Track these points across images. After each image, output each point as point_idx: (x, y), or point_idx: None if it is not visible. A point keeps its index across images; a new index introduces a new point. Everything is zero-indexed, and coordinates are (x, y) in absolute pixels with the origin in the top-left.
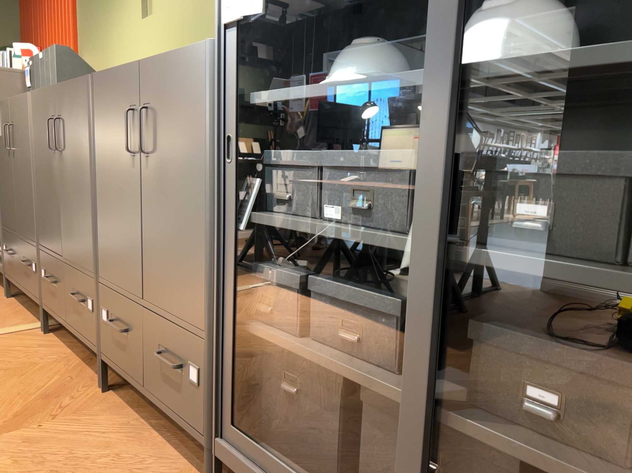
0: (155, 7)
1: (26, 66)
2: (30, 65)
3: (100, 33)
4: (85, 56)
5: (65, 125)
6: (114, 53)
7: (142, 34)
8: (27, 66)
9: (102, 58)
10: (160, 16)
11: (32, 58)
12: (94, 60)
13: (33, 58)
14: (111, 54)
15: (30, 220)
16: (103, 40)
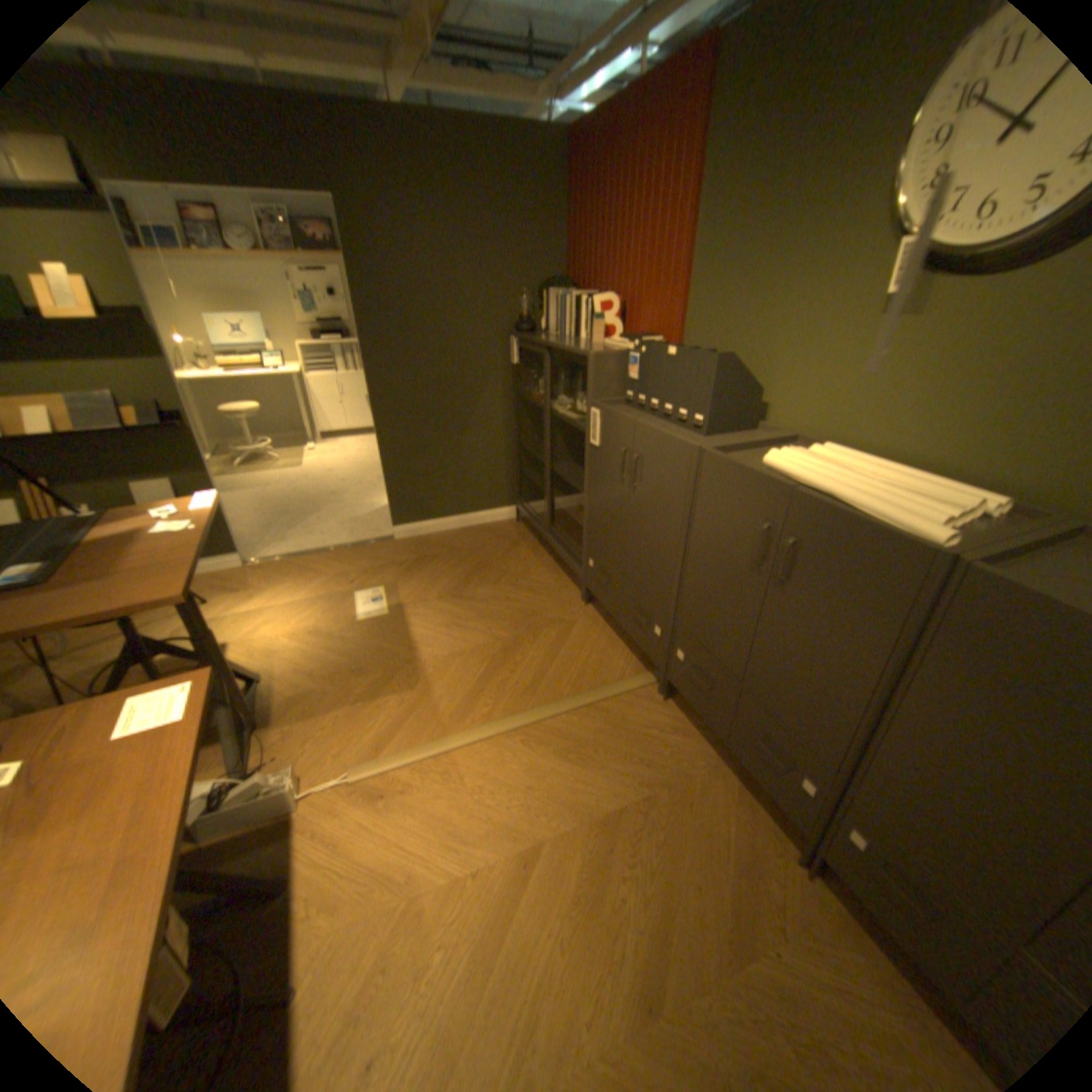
0: (938, 302)
1: (628, 347)
2: (639, 349)
3: (747, 298)
4: (701, 322)
5: (812, 560)
6: (779, 343)
7: (873, 337)
8: (632, 347)
9: (744, 339)
10: (951, 324)
11: (645, 342)
12: (723, 335)
13: (649, 343)
14: (769, 340)
15: (658, 581)
16: (754, 312)
